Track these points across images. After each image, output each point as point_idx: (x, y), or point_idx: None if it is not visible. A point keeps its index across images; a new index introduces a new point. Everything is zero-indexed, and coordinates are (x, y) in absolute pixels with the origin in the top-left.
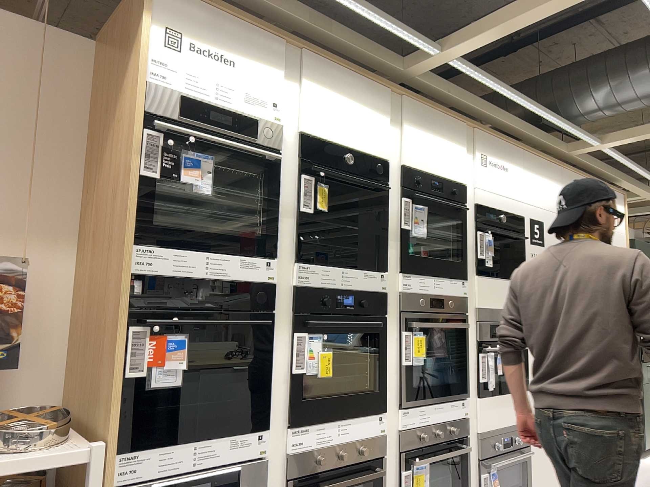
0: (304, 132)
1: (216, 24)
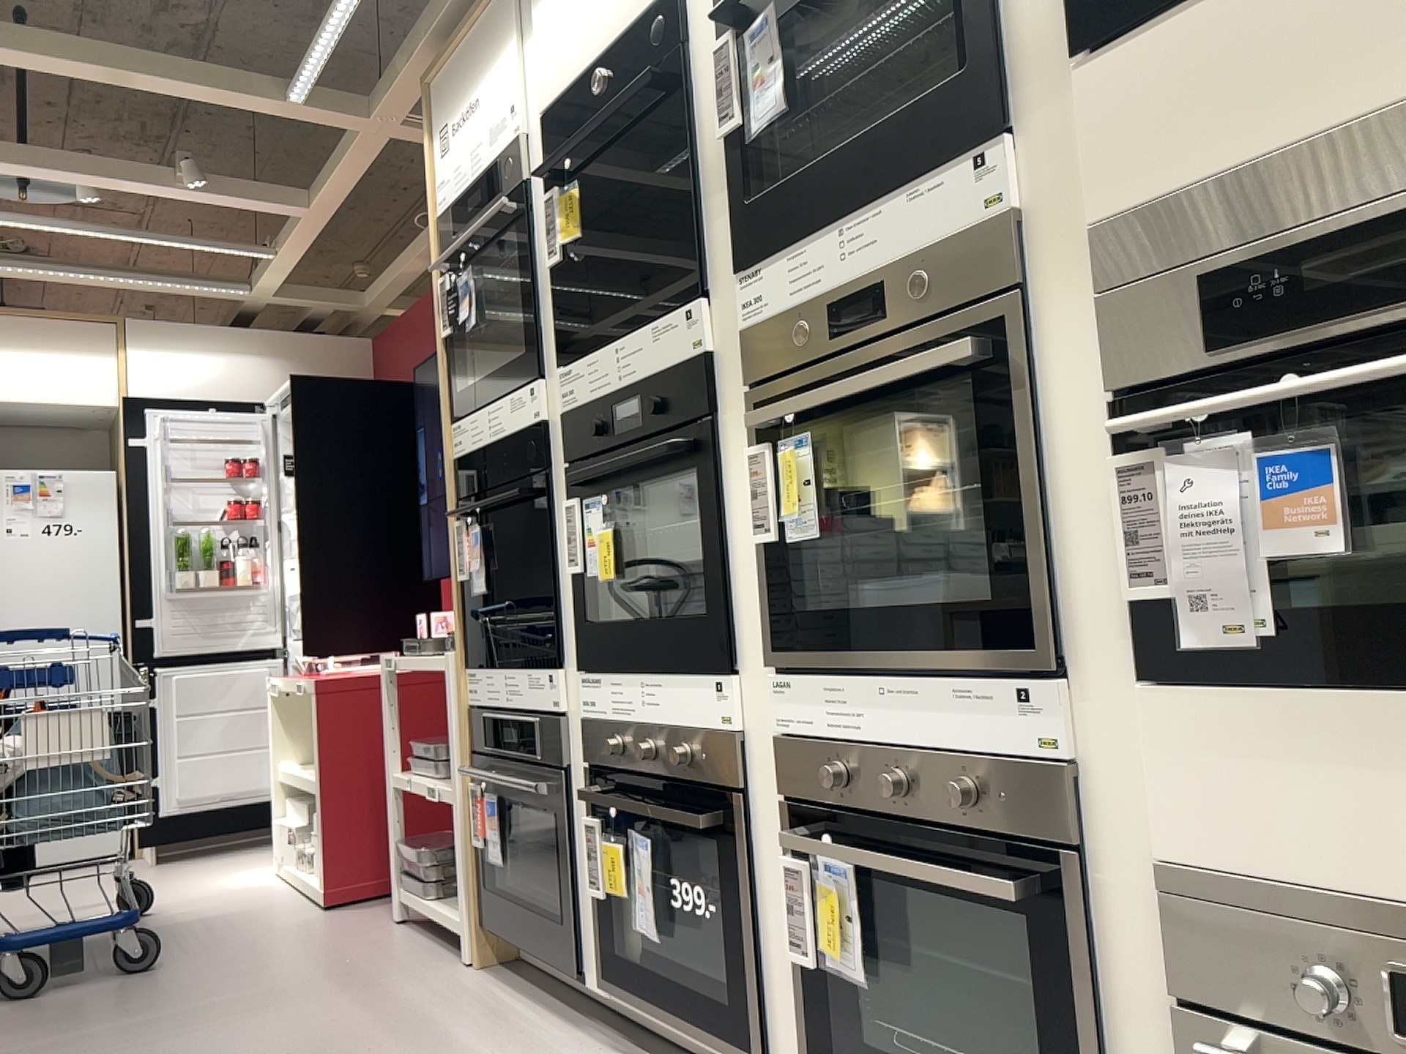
0: (539, 108)
1: (457, 64)
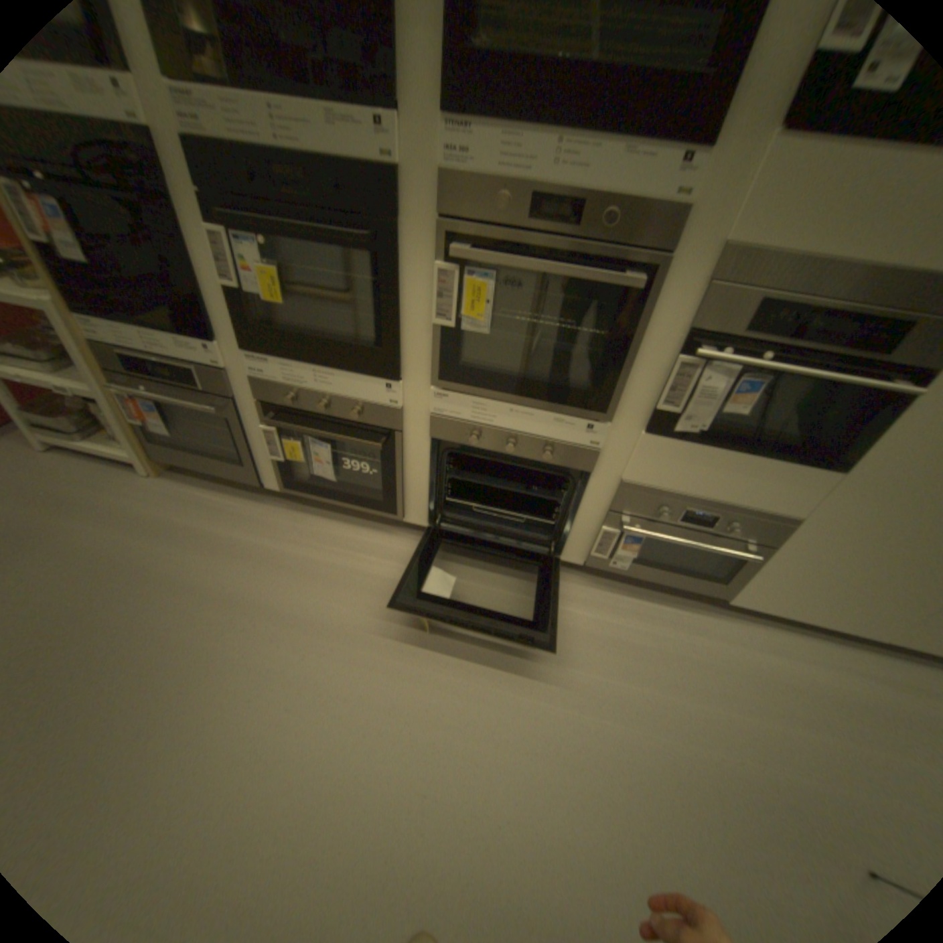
0: None
1: None
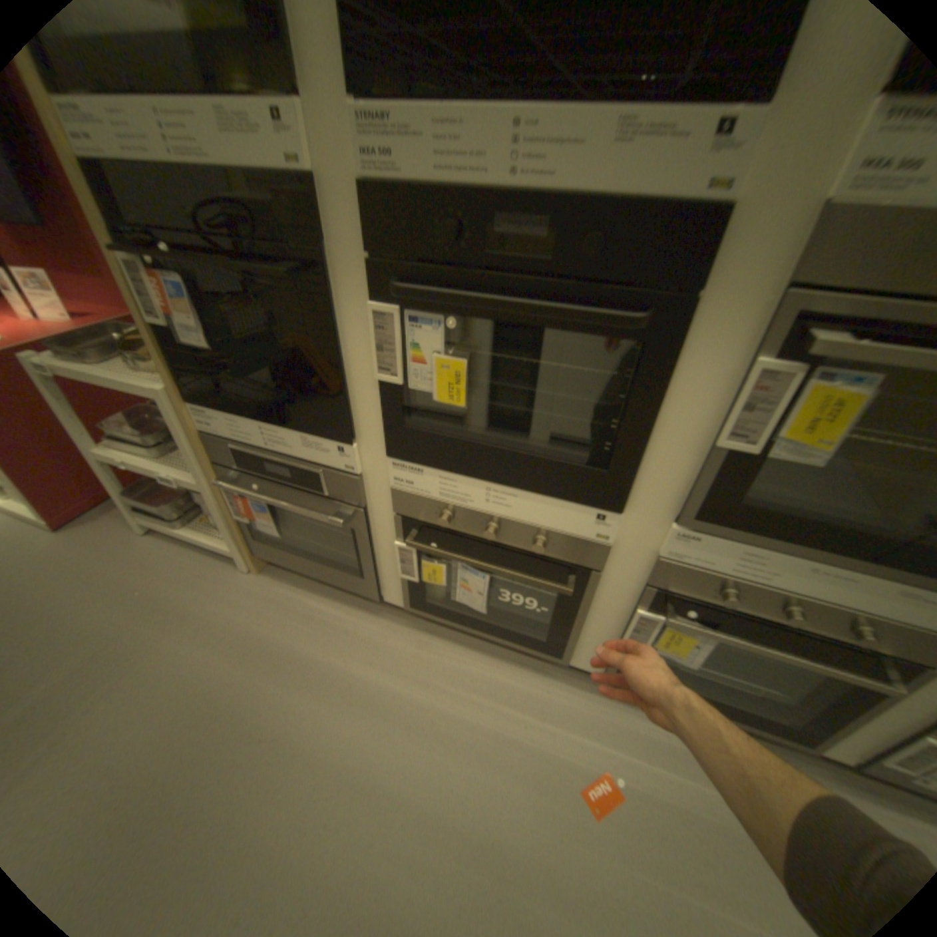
0: None
1: None
